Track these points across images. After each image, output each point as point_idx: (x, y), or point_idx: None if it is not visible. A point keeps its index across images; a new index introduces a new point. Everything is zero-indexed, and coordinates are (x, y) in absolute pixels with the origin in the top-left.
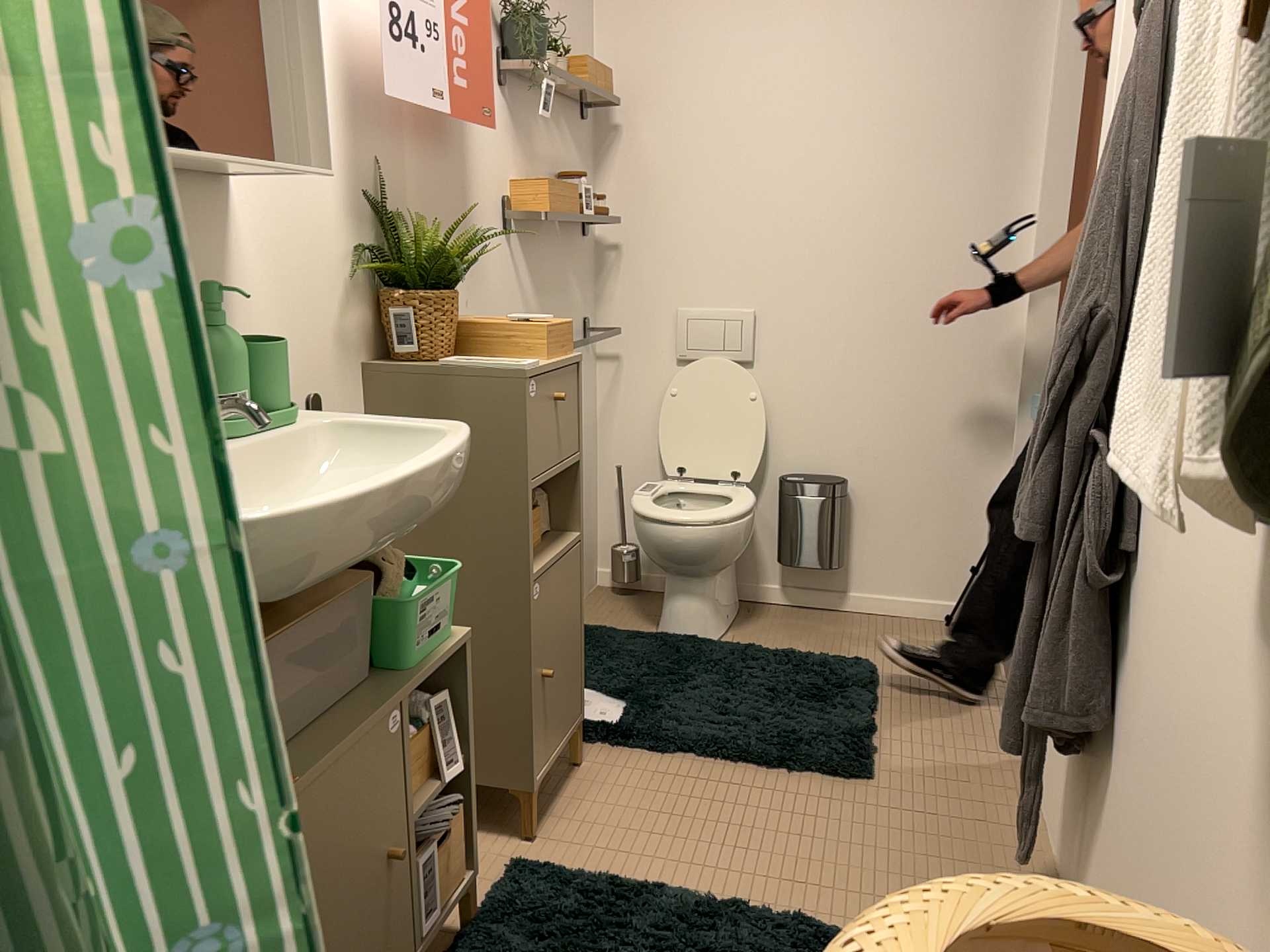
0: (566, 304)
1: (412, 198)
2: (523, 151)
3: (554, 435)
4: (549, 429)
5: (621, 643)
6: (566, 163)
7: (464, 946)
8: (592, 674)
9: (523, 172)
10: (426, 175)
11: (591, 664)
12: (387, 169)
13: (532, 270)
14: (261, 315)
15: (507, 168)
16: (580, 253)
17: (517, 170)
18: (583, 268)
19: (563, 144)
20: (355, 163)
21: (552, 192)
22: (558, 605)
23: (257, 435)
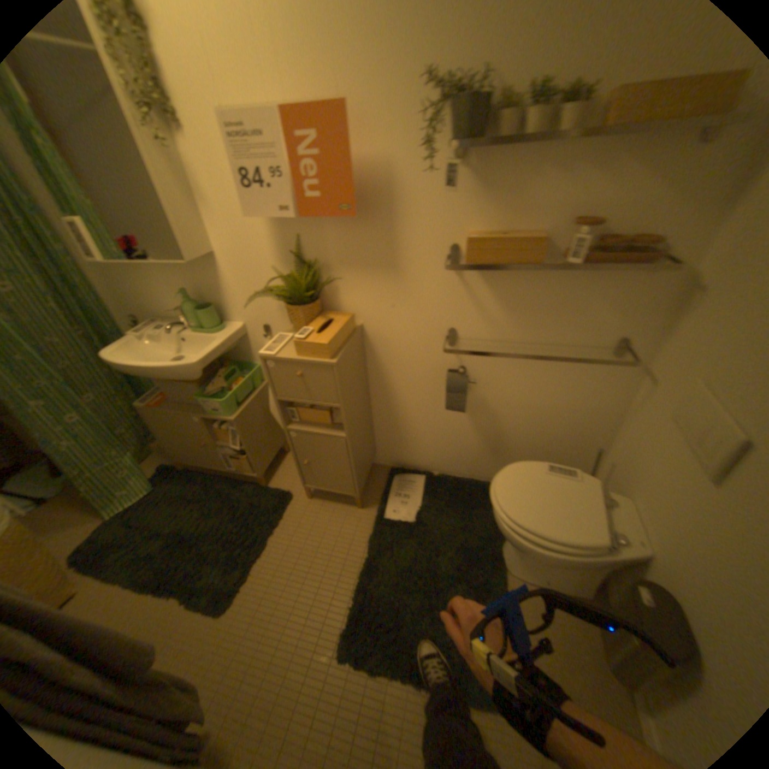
0: (572, 322)
1: (331, 252)
2: (498, 203)
3: (303, 389)
4: (296, 386)
5: (483, 515)
6: (619, 199)
7: (253, 486)
8: (438, 503)
9: (496, 220)
10: (345, 238)
11: (448, 501)
12: (307, 238)
13: (500, 294)
14: (237, 297)
15: (463, 221)
16: (633, 283)
17: (481, 220)
18: (638, 297)
19: (614, 179)
20: (281, 239)
21: (473, 246)
22: (319, 449)
23: (198, 334)
